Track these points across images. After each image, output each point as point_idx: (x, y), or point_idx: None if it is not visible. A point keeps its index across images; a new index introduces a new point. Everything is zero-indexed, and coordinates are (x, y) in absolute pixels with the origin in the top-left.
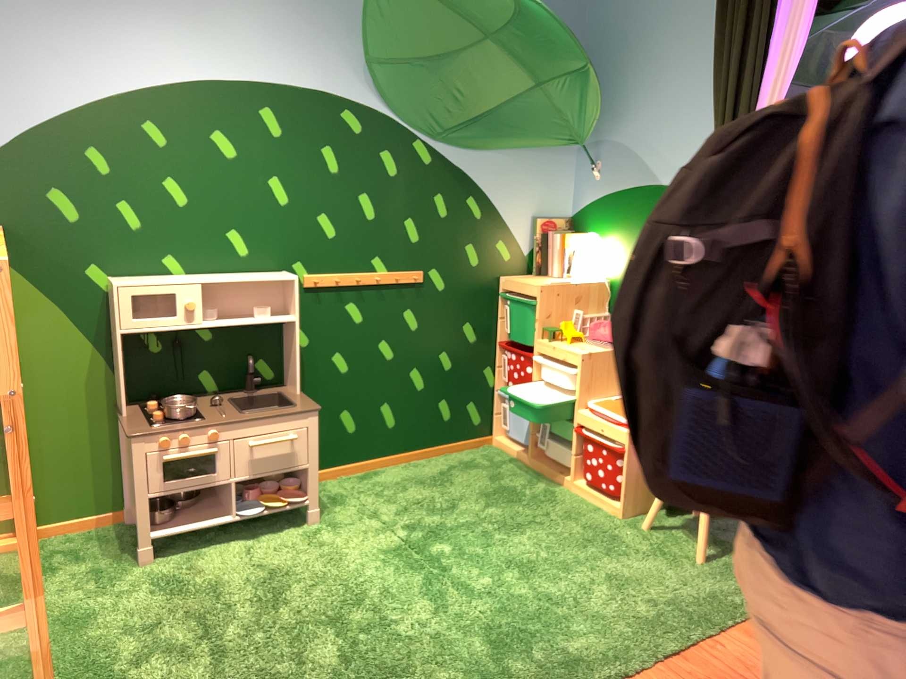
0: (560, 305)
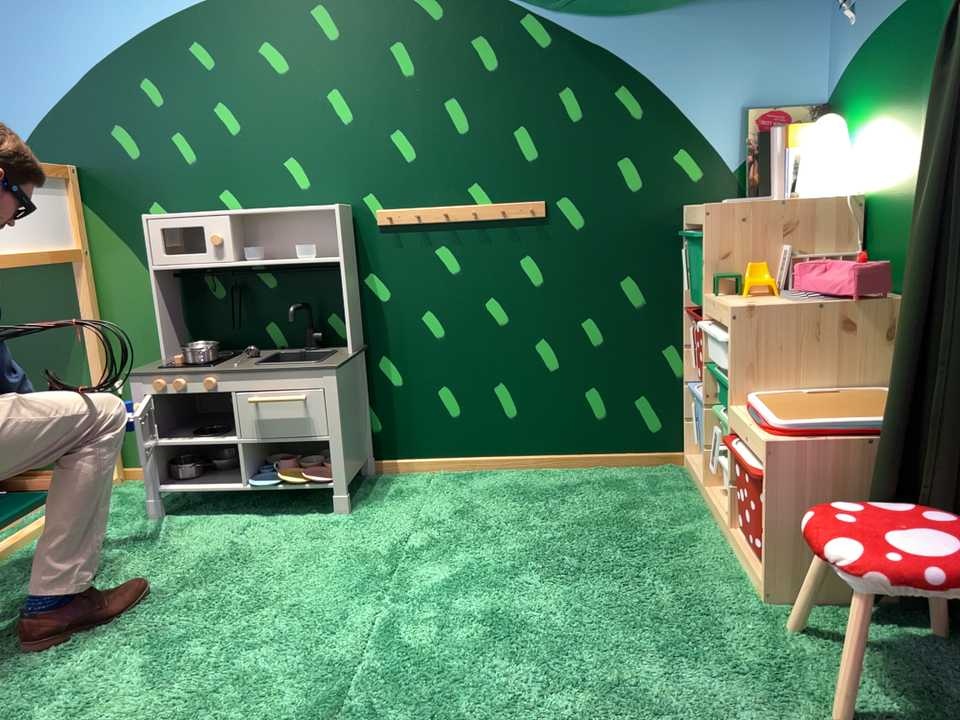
0: (754, 237)
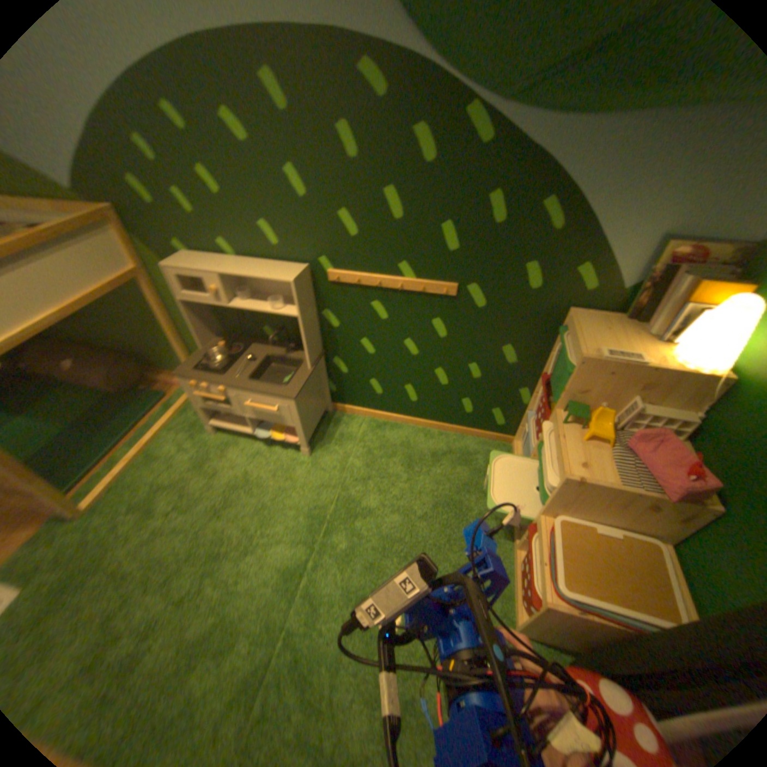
0: (616, 388)
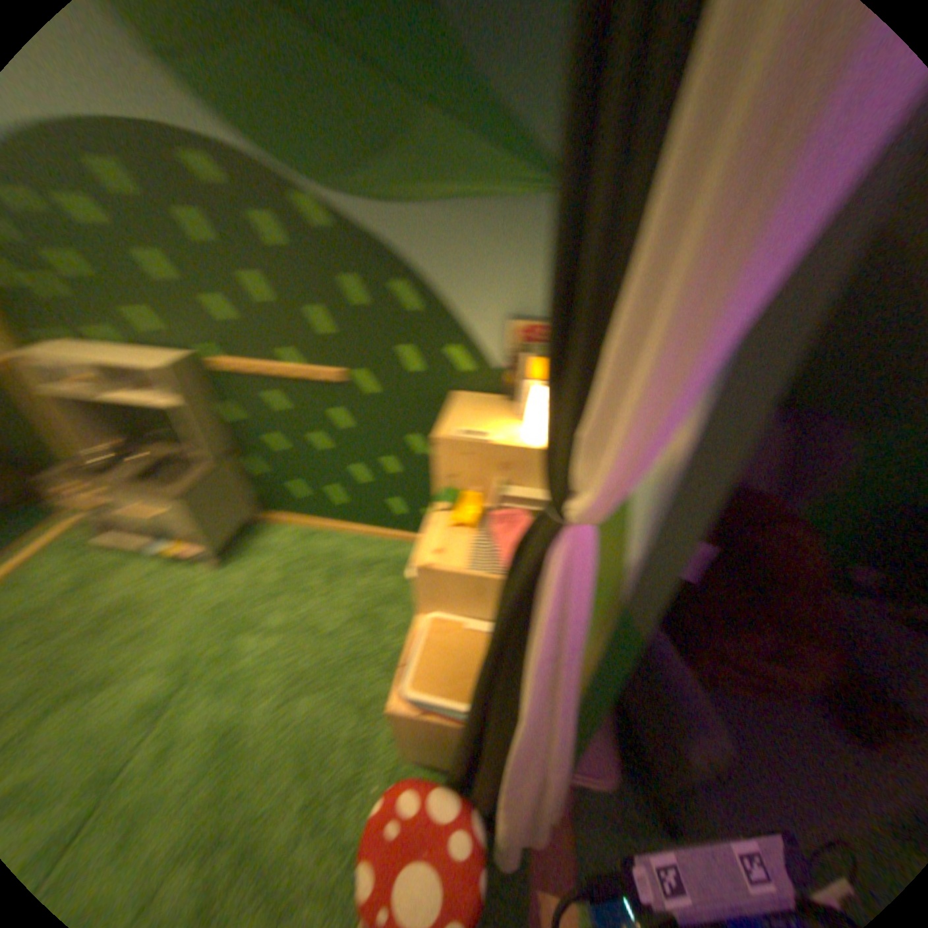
0: (473, 470)
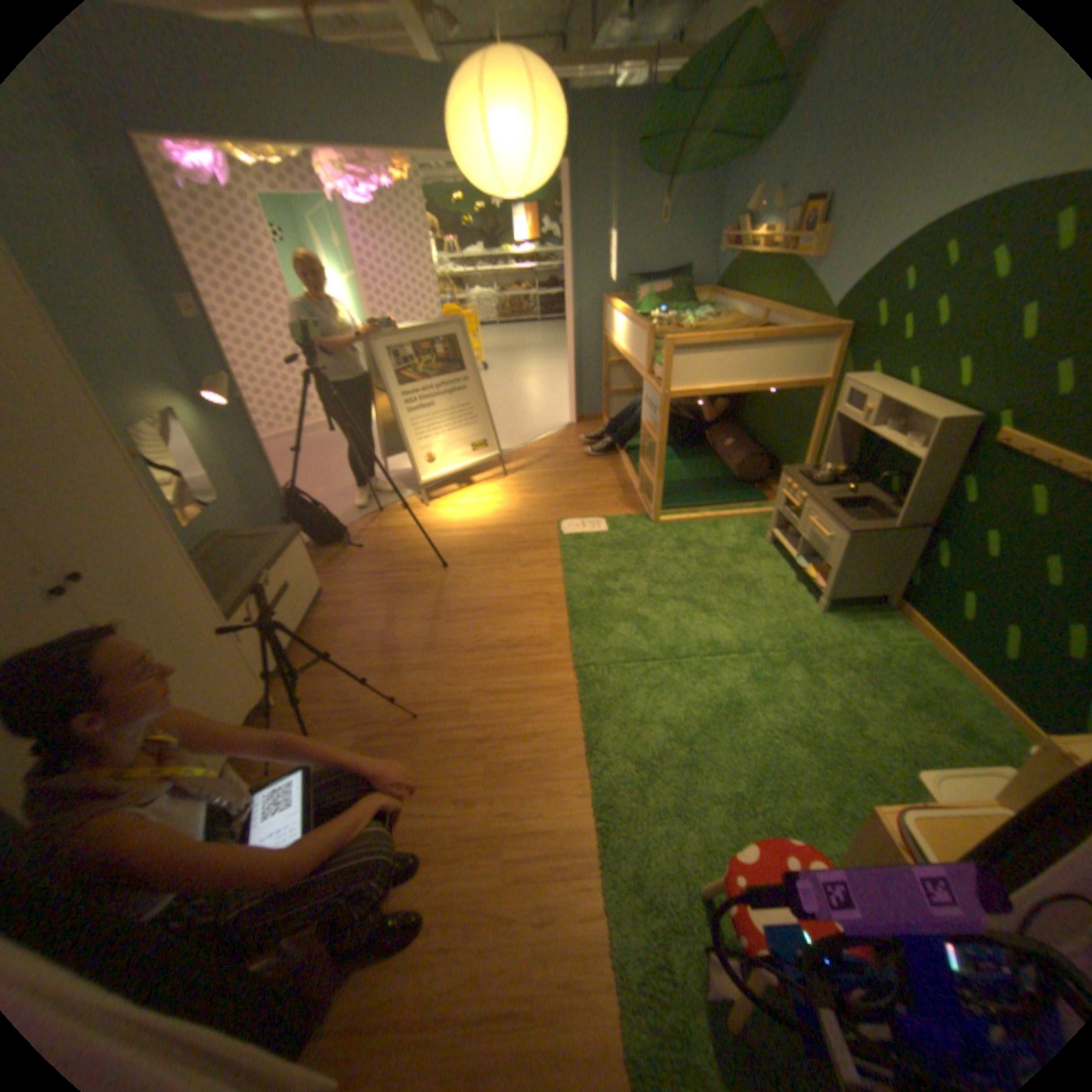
0: None
